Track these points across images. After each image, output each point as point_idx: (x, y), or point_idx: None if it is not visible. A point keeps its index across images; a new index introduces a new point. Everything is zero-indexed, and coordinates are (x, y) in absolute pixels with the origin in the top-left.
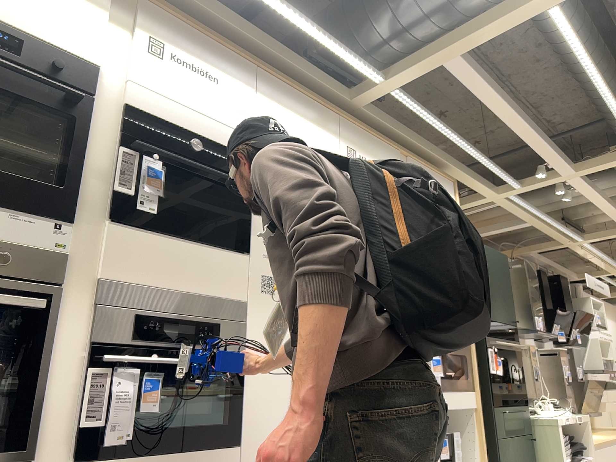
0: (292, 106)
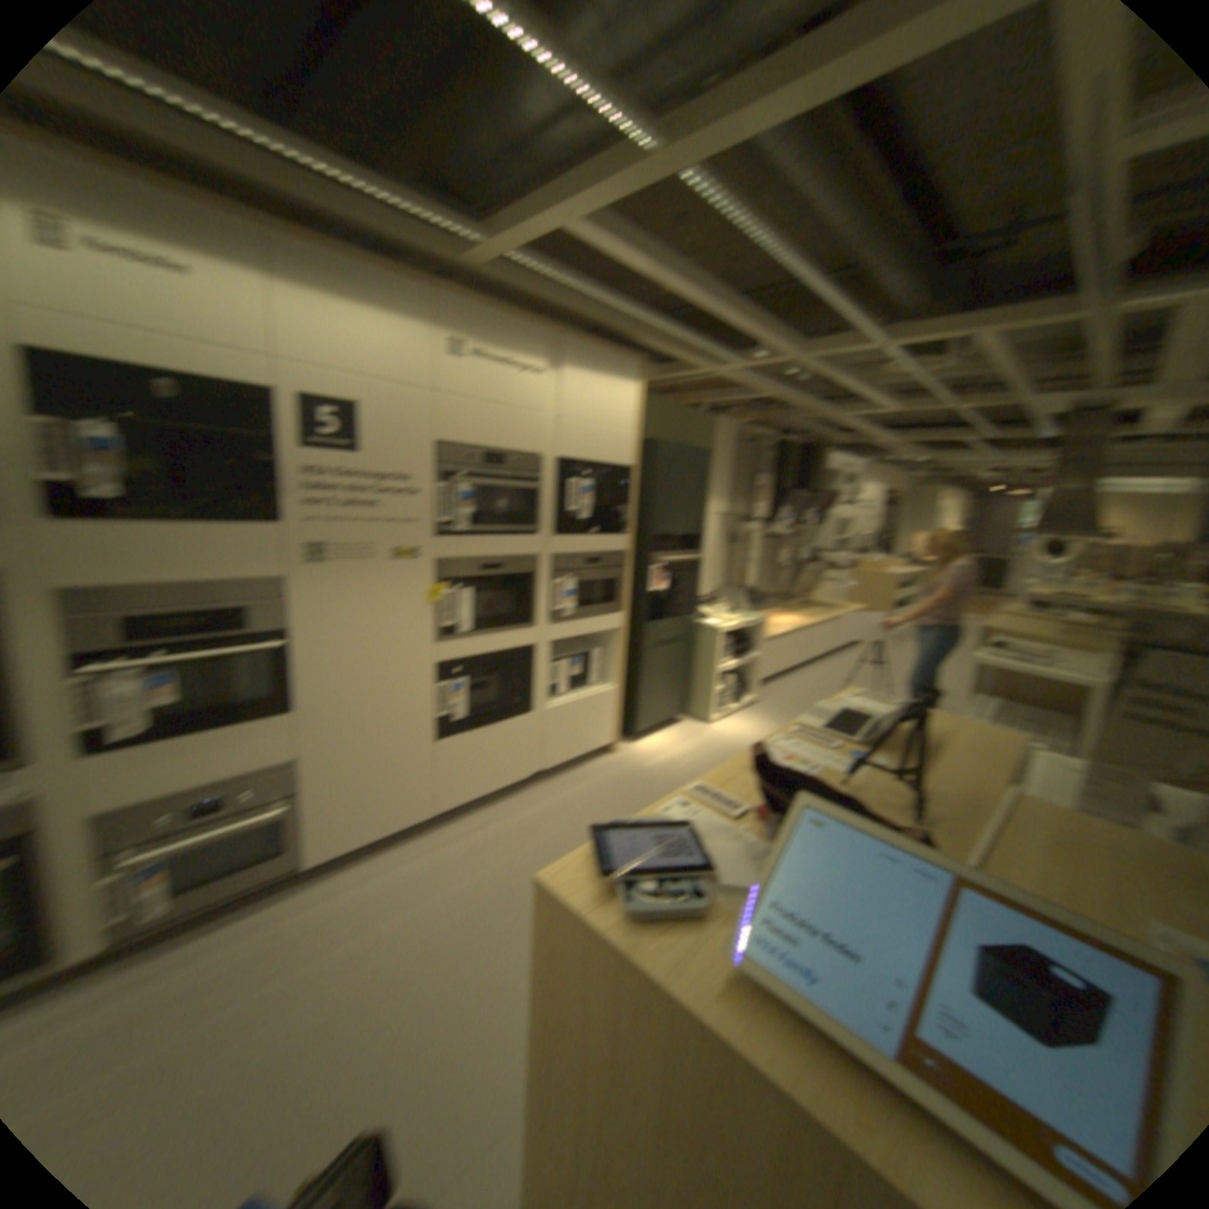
0: (334, 281)
